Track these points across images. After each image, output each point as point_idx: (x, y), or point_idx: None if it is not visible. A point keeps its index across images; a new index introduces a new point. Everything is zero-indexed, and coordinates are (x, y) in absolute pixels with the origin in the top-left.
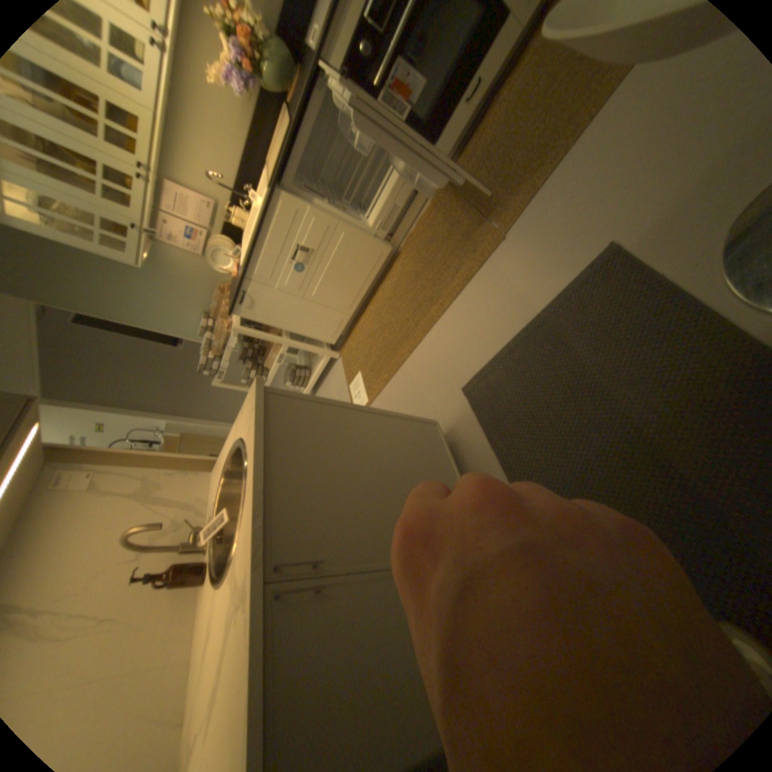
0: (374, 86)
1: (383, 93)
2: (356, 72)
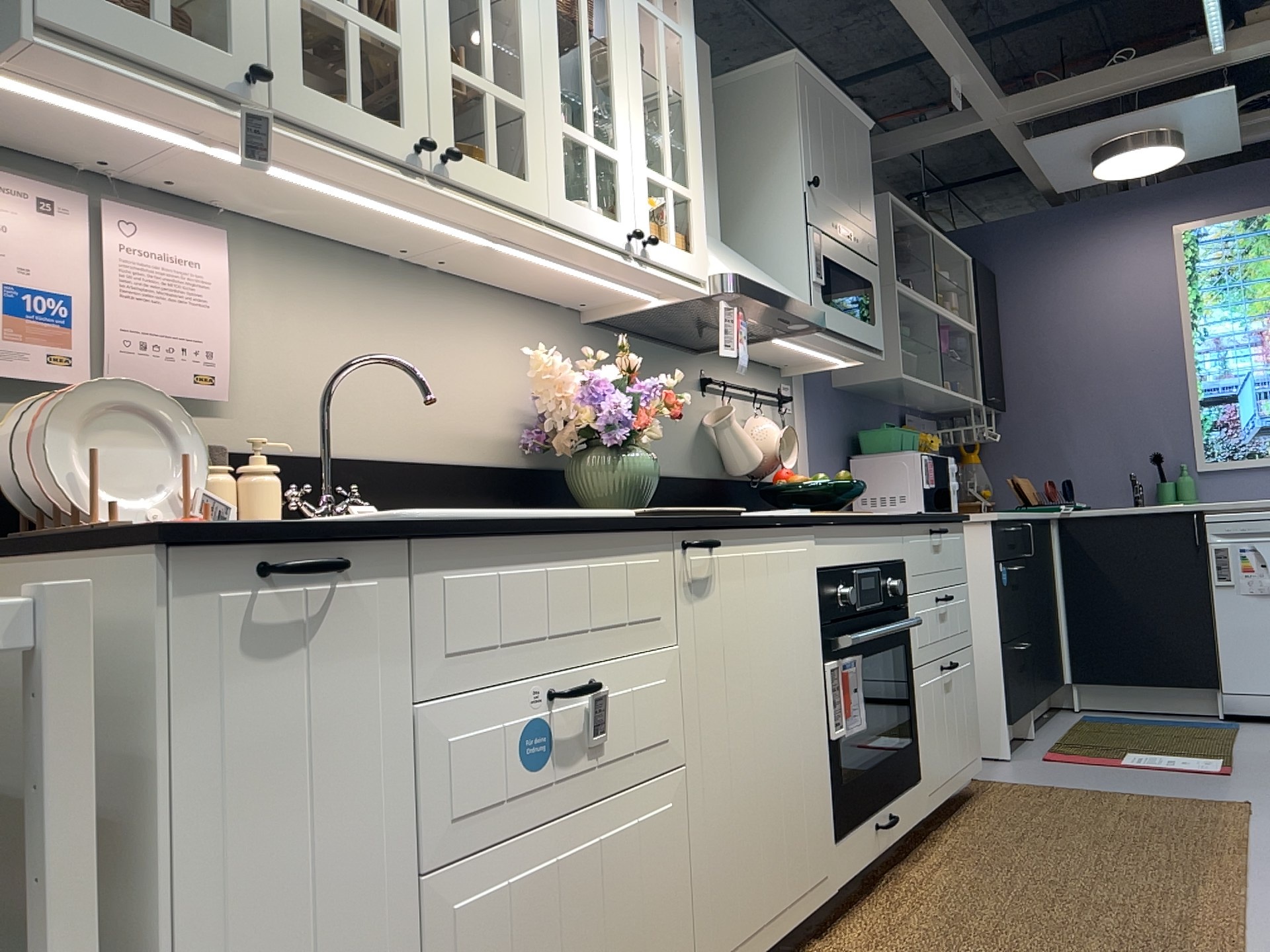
0: (830, 644)
1: (834, 667)
2: (827, 600)
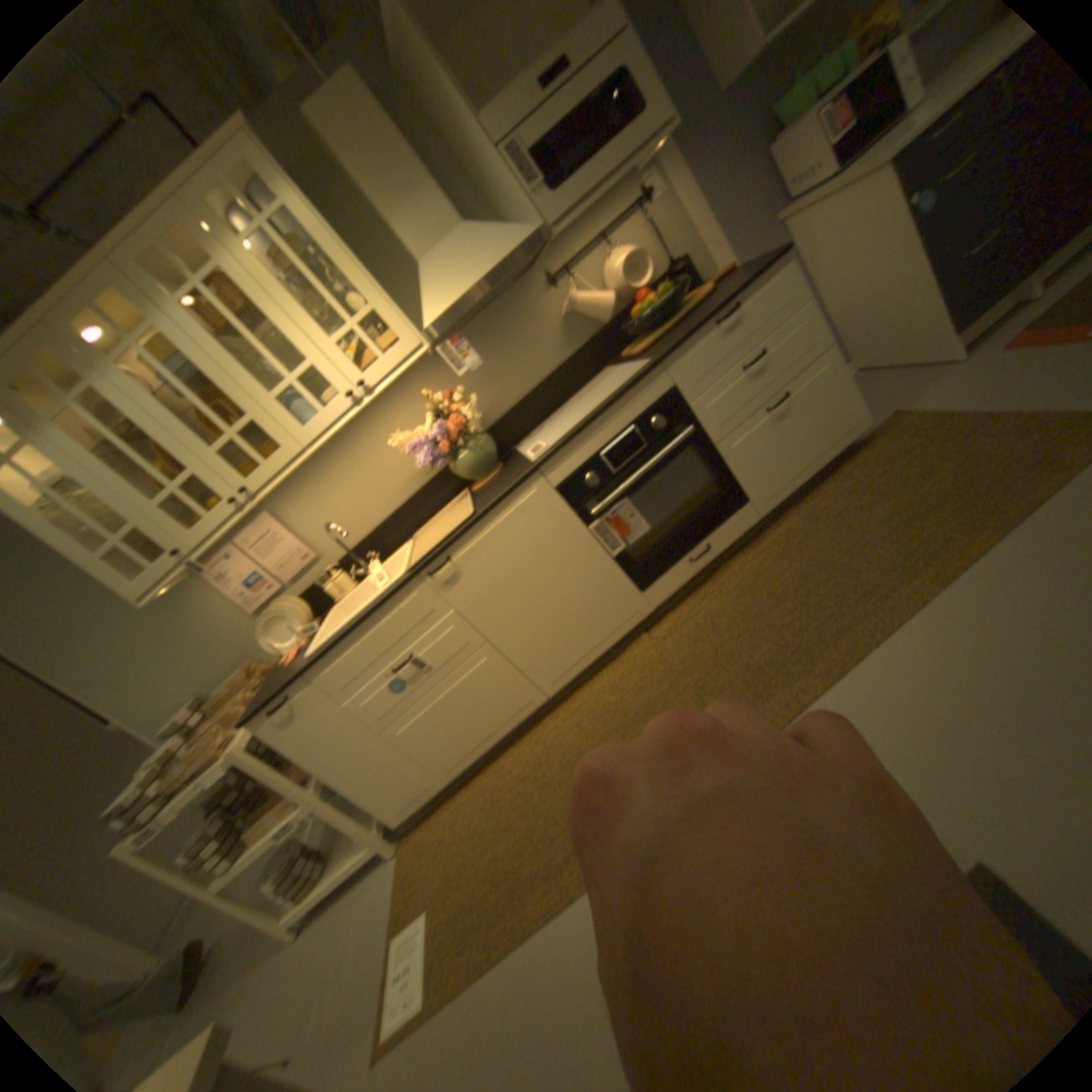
0: (589, 514)
1: (598, 523)
2: (574, 495)
